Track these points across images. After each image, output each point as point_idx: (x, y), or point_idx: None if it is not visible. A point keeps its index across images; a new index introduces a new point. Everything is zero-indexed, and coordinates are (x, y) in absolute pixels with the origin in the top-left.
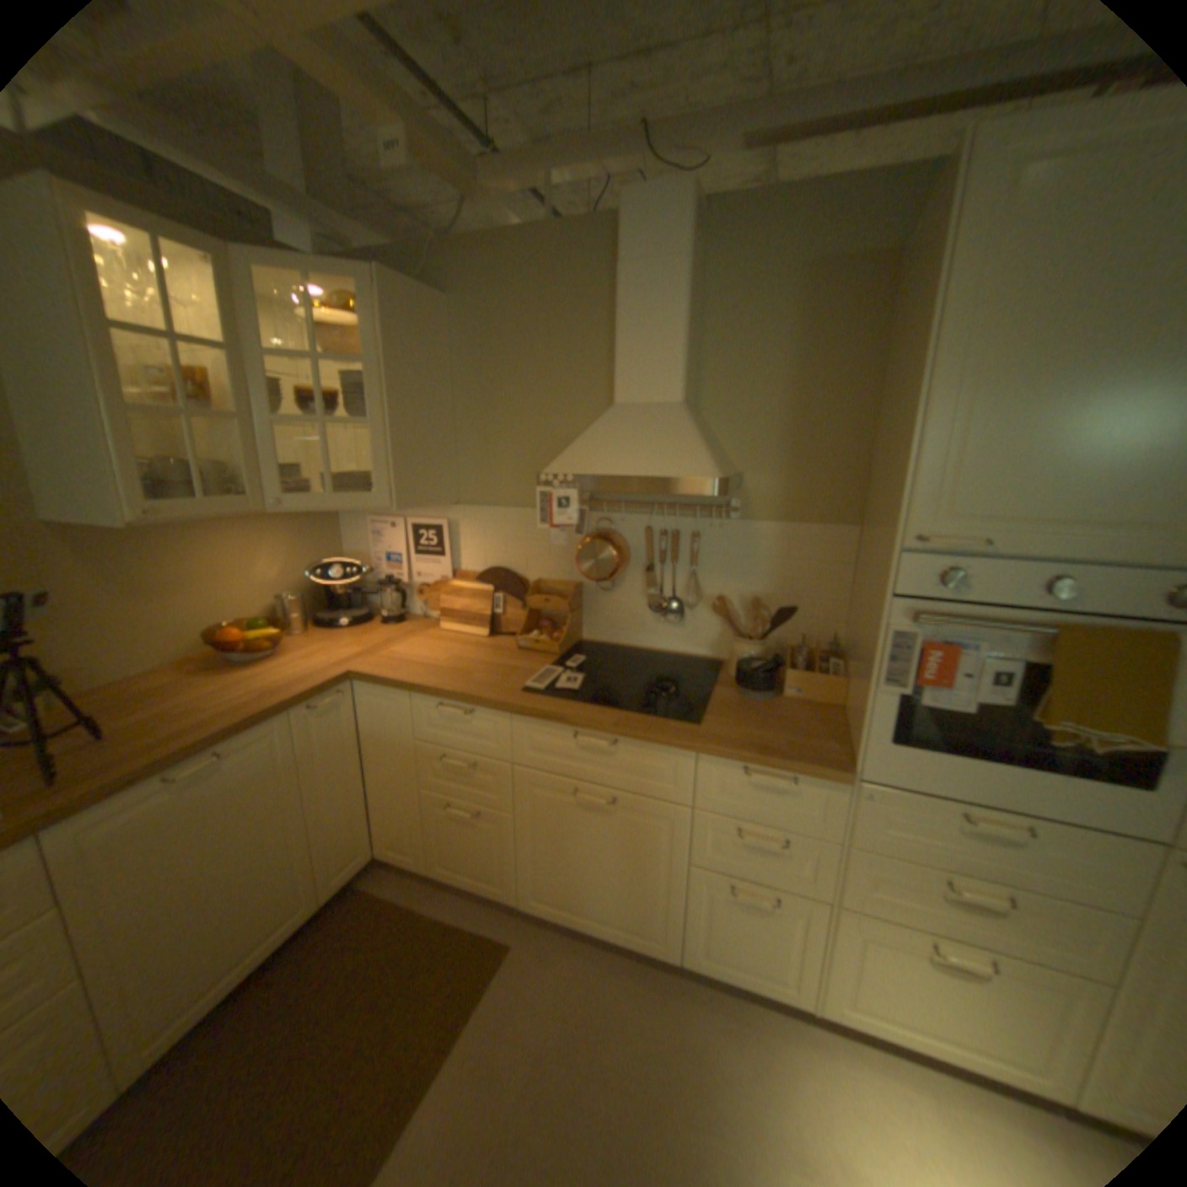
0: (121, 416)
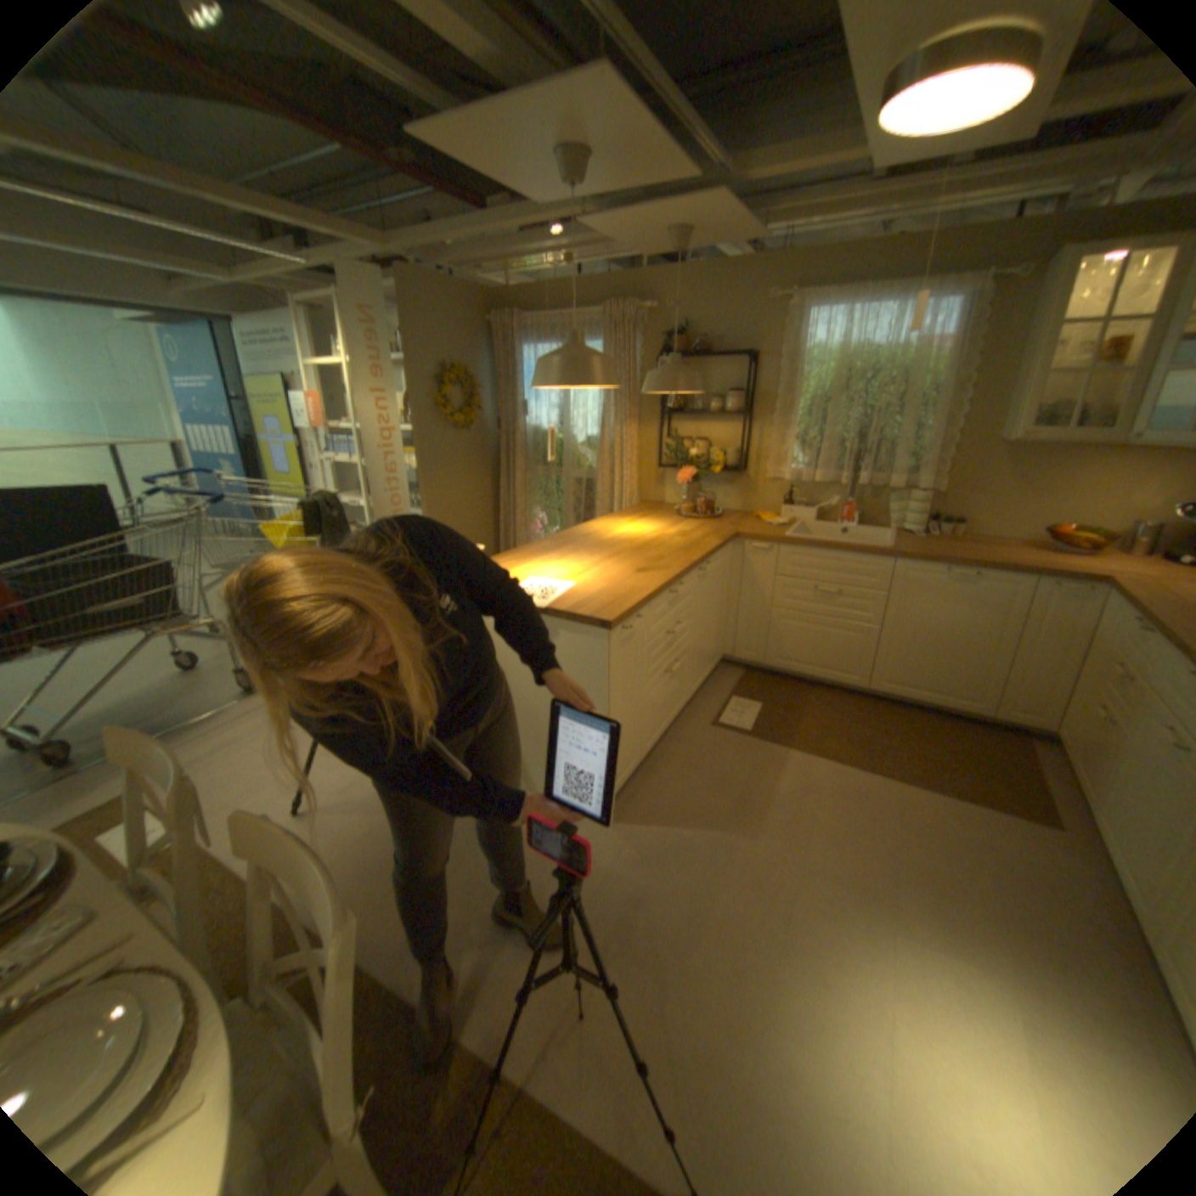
0: (1042, 375)
